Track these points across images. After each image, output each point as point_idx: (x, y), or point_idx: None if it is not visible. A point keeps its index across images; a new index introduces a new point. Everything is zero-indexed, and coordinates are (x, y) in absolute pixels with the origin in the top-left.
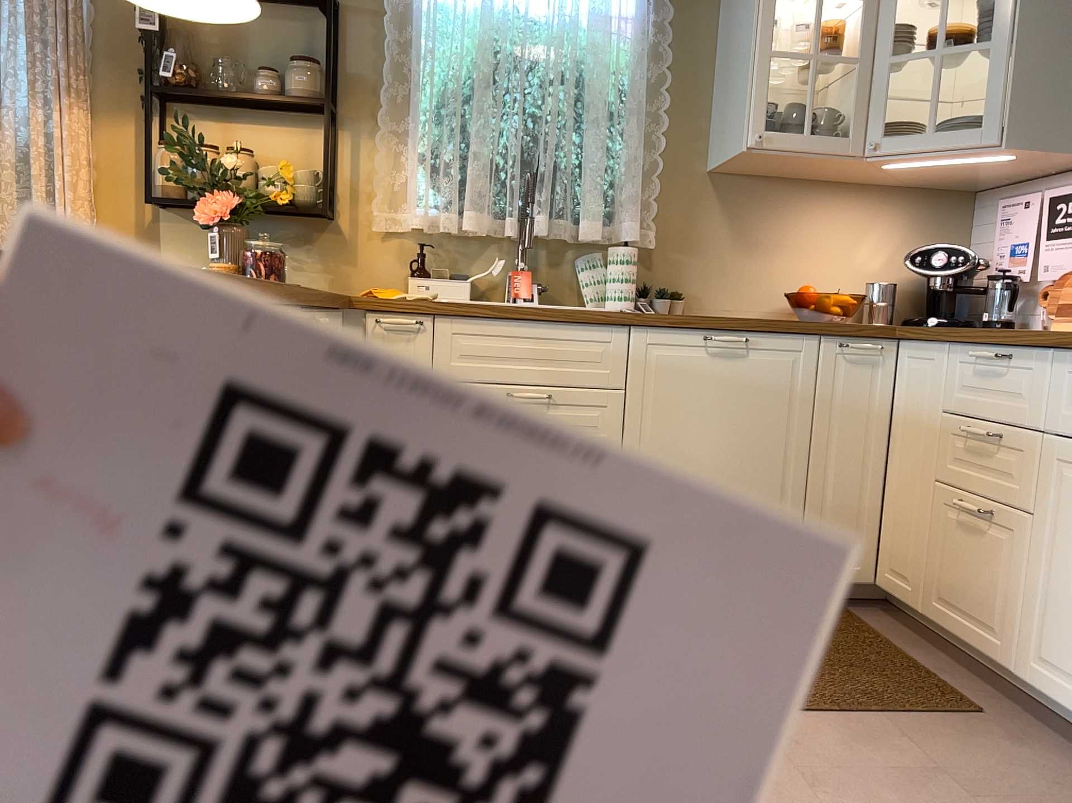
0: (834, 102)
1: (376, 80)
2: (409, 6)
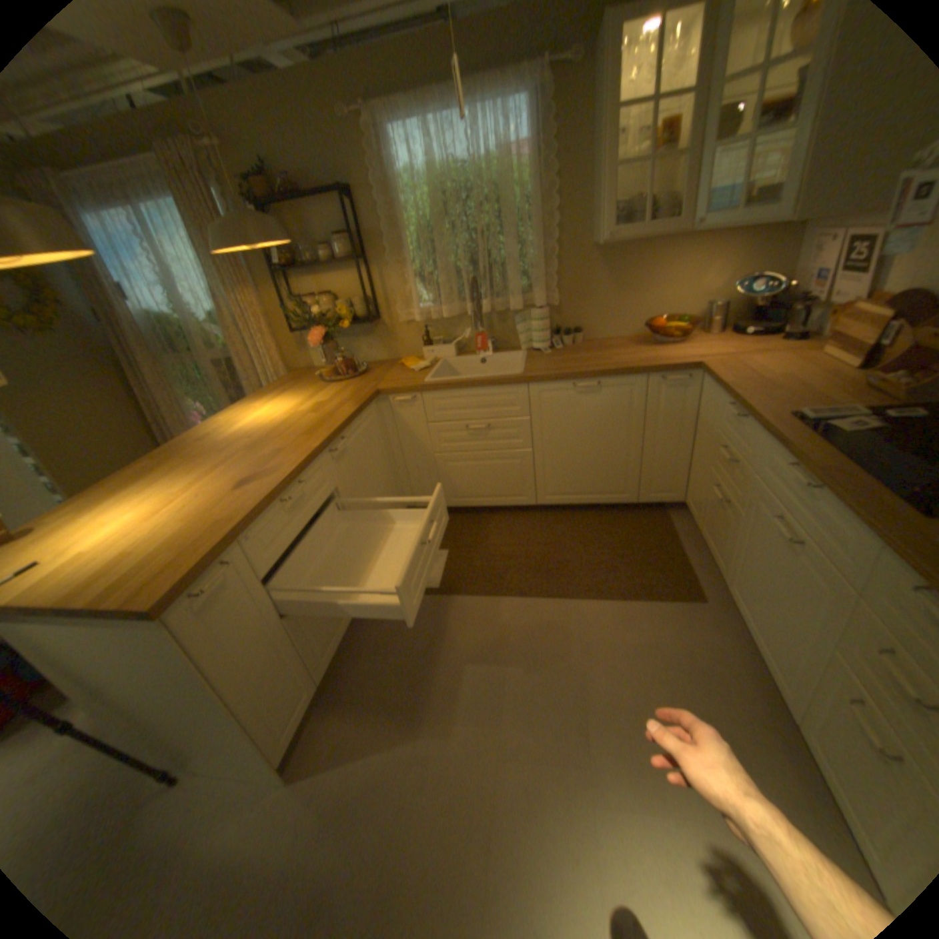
0: (680, 175)
1: (379, 230)
2: (385, 175)
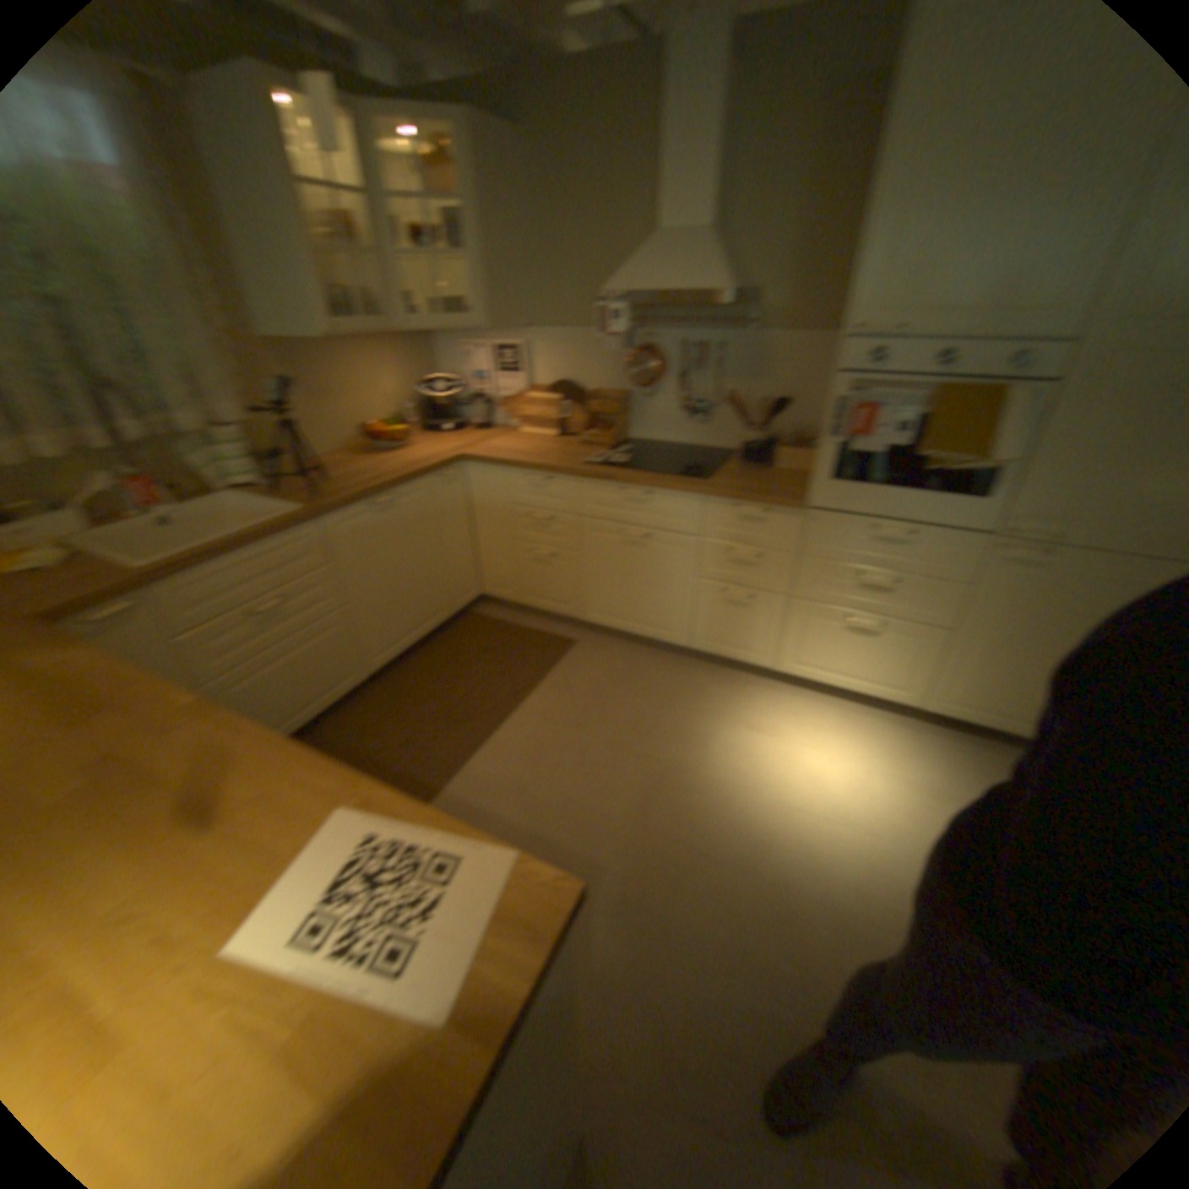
0: (351, 273)
1: None
2: None
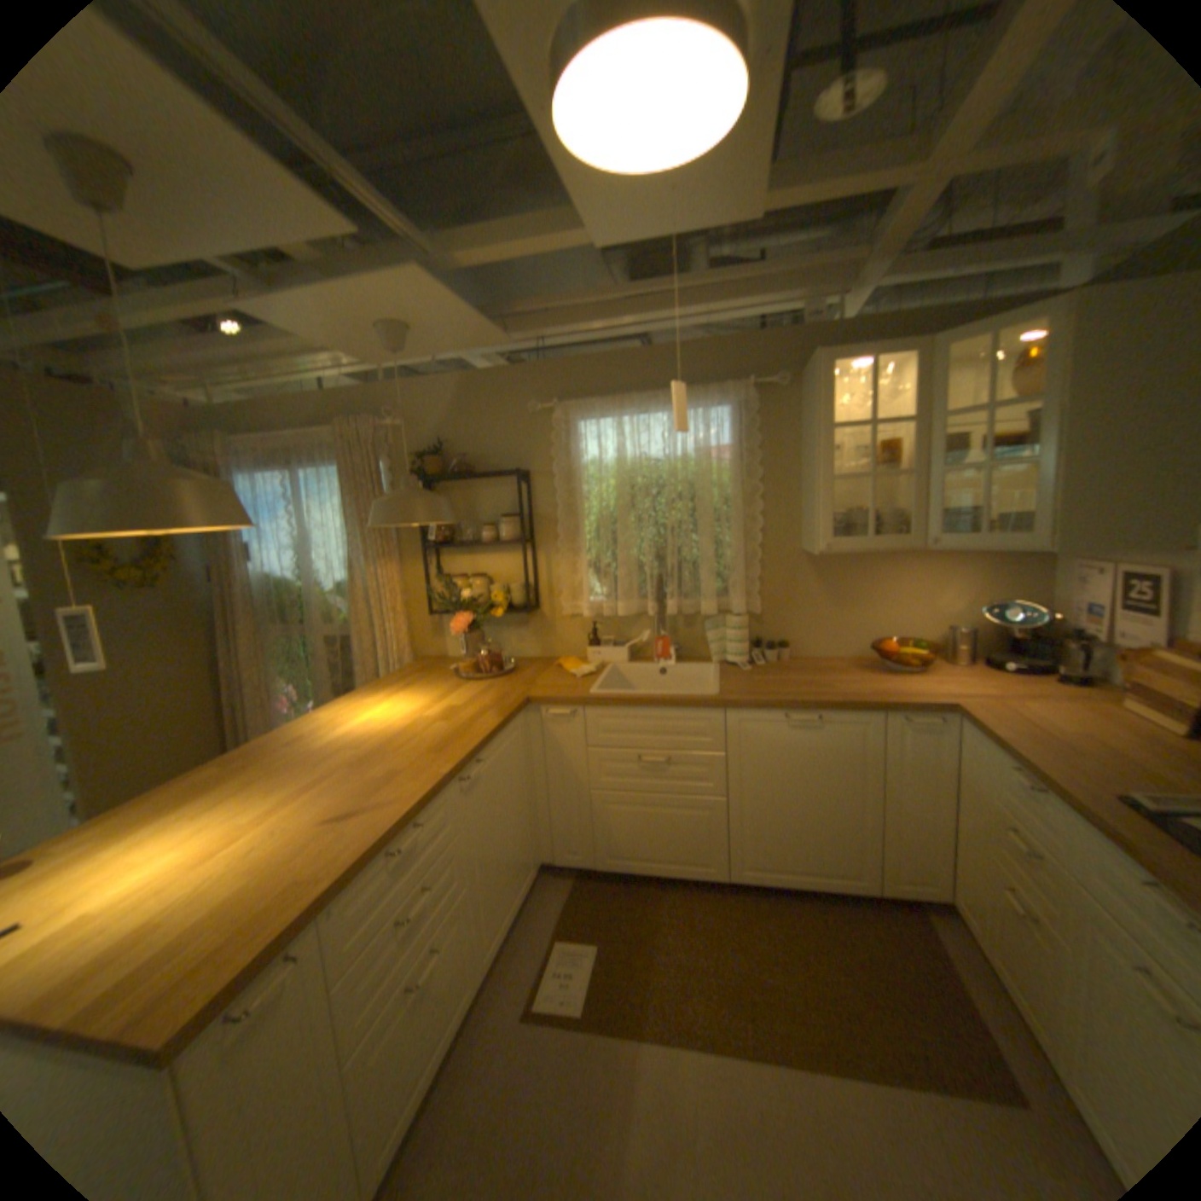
0: (902, 491)
1: (555, 516)
2: (570, 465)
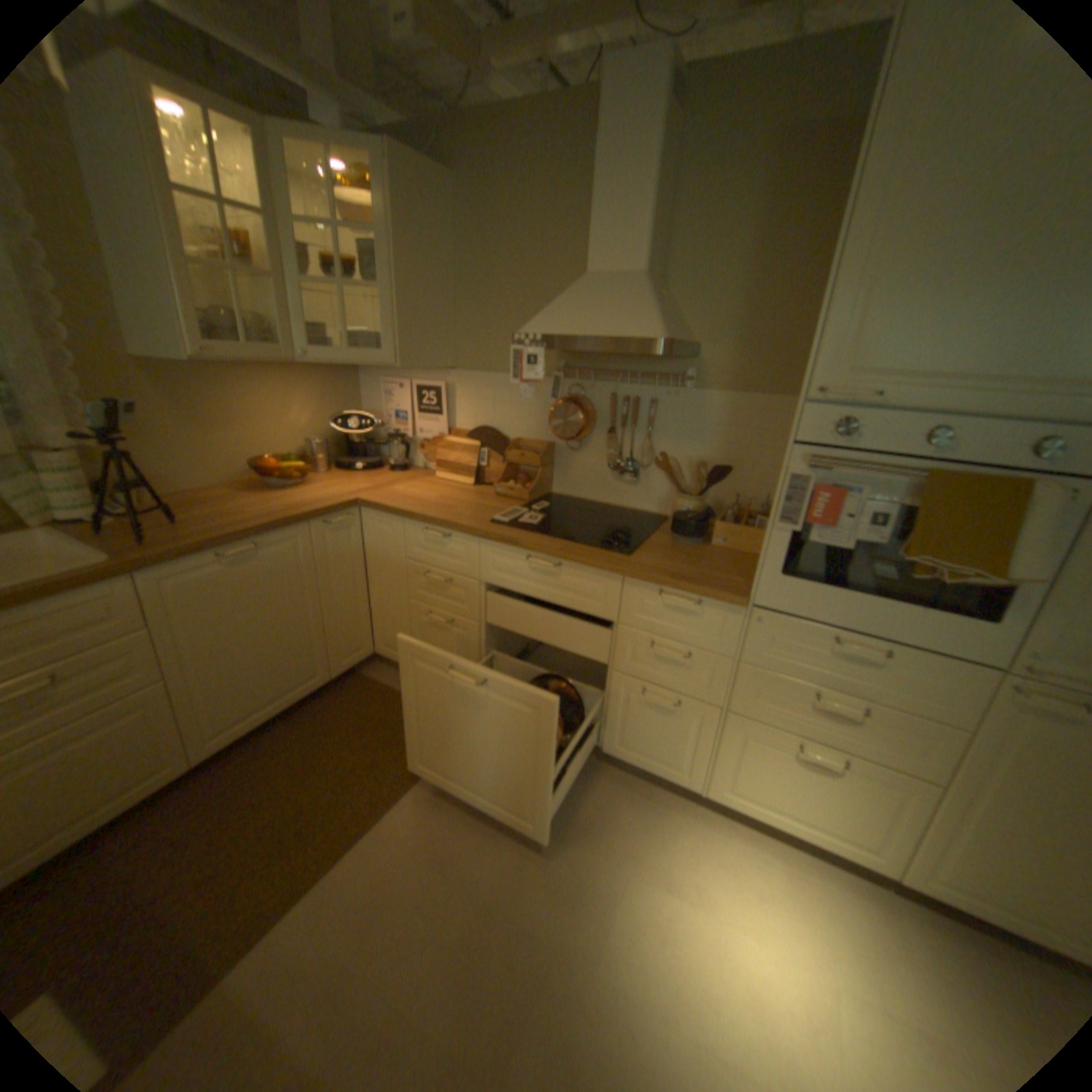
0: (245, 297)
1: None
2: None
